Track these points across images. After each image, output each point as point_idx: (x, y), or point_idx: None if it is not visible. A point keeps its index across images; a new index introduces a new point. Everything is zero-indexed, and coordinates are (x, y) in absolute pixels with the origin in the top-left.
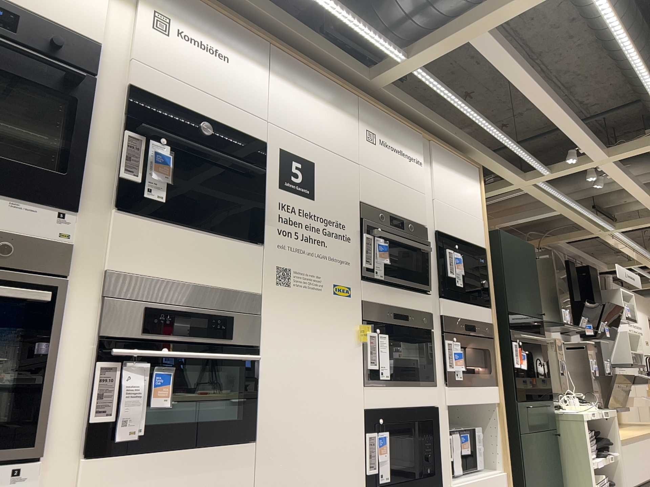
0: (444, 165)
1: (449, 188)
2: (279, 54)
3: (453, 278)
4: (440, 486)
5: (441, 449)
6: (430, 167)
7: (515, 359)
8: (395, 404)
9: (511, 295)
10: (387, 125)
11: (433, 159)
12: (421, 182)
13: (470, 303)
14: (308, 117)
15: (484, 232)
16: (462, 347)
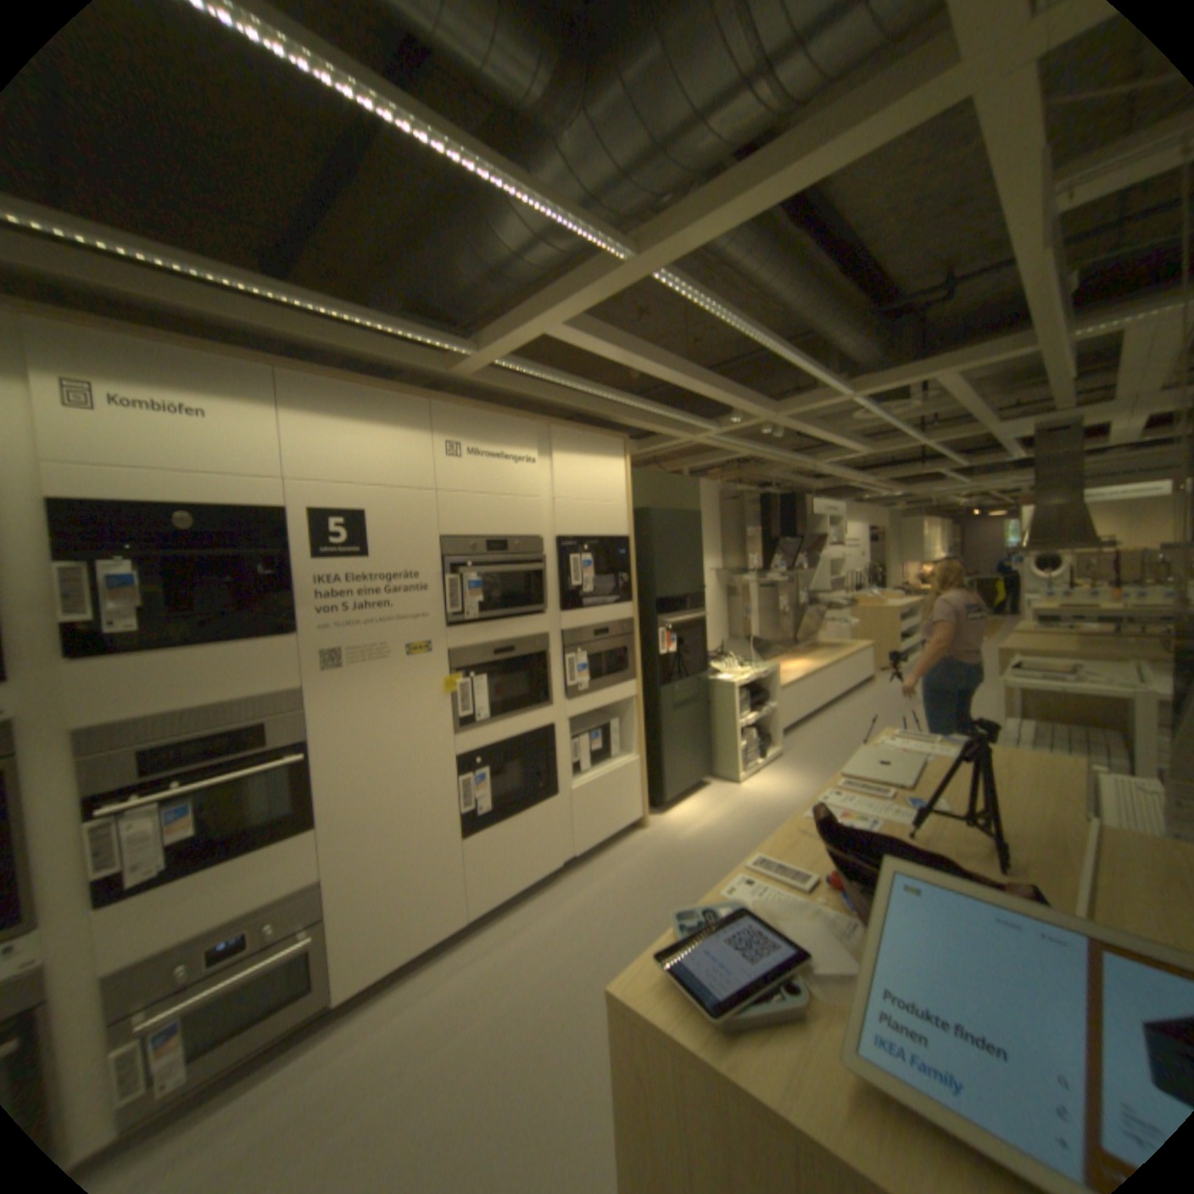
0: (570, 453)
1: (576, 480)
2: (288, 379)
3: (579, 585)
4: (554, 795)
5: (557, 761)
6: (548, 460)
7: (660, 647)
8: (496, 740)
9: (662, 580)
10: (477, 427)
11: (553, 450)
12: (532, 485)
13: (603, 605)
14: (347, 455)
15: (628, 518)
16: (587, 656)
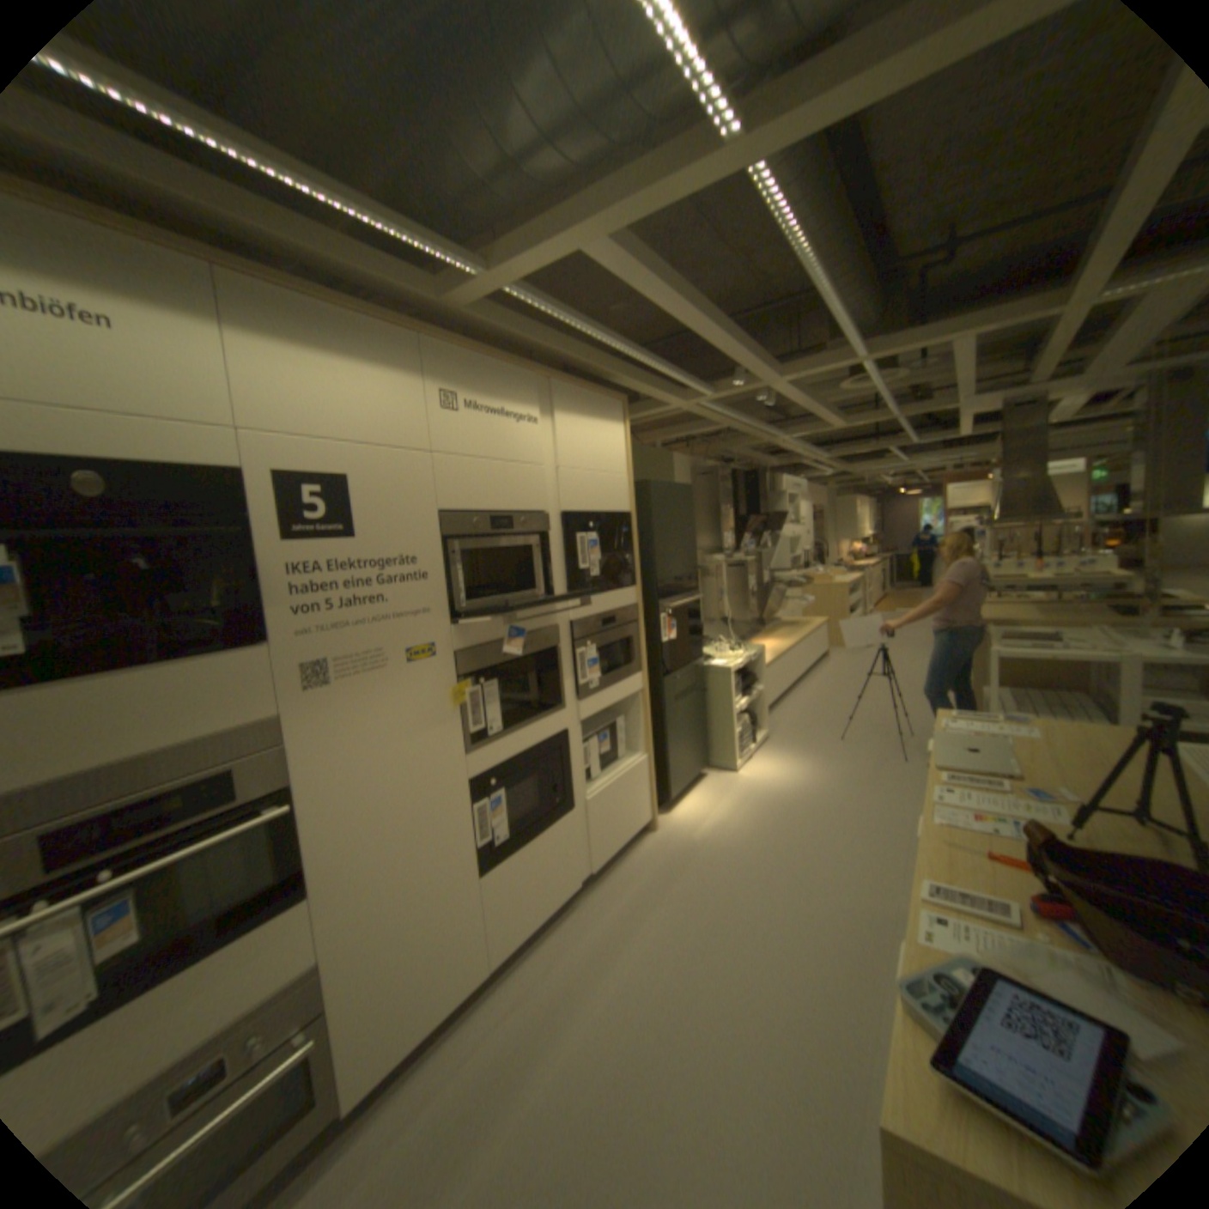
0: (572, 414)
1: (579, 447)
2: (236, 285)
3: (586, 569)
4: (571, 810)
5: (572, 771)
6: (551, 421)
7: (663, 635)
8: (511, 755)
9: (662, 561)
10: (475, 374)
11: (556, 409)
12: (537, 450)
13: (609, 591)
14: (322, 399)
15: (630, 492)
16: (597, 649)
